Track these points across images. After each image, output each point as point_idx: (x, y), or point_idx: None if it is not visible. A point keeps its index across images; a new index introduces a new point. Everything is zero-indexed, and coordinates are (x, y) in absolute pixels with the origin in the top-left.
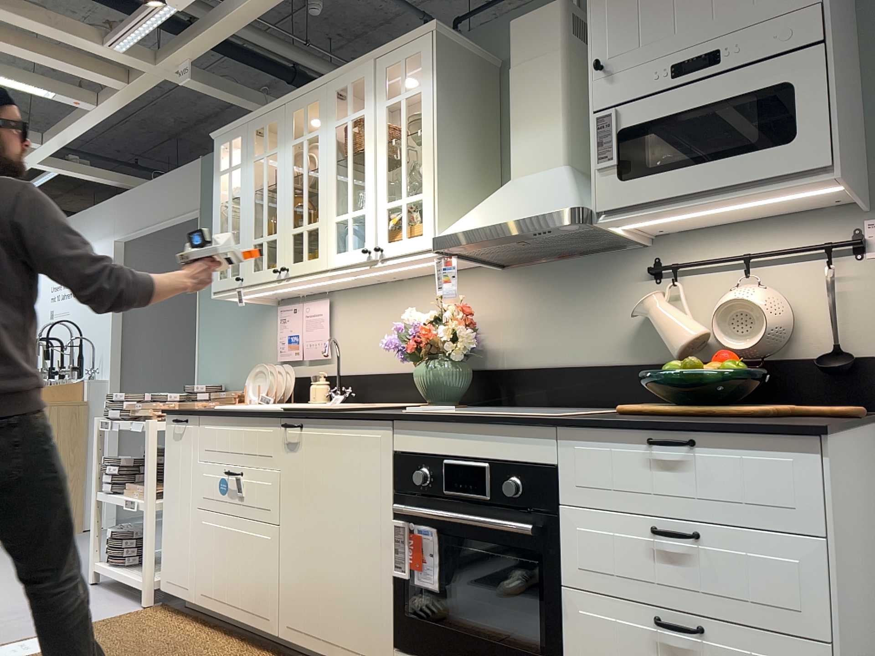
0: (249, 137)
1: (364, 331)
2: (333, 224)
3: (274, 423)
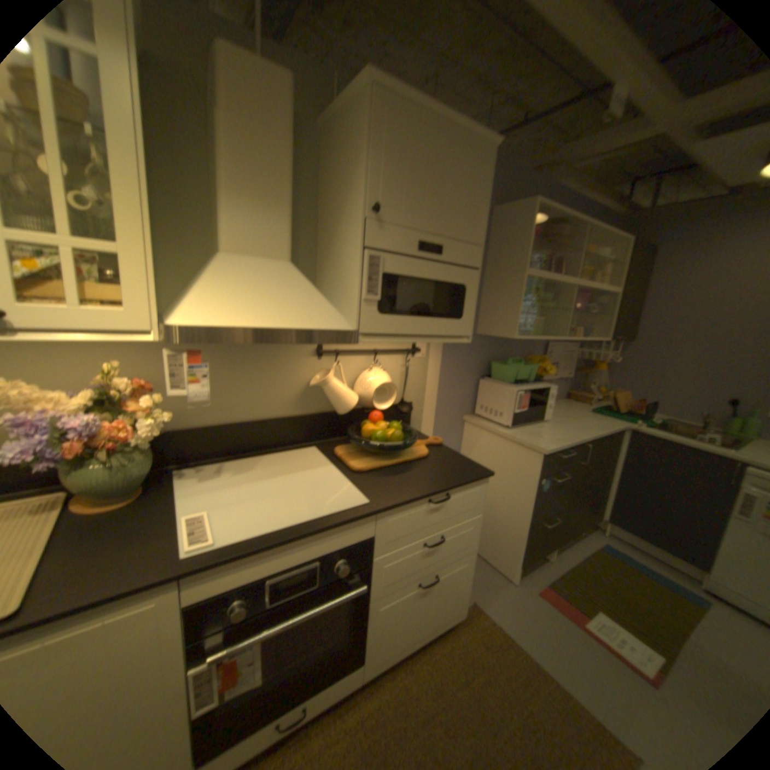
0: None
1: None
2: None
3: None
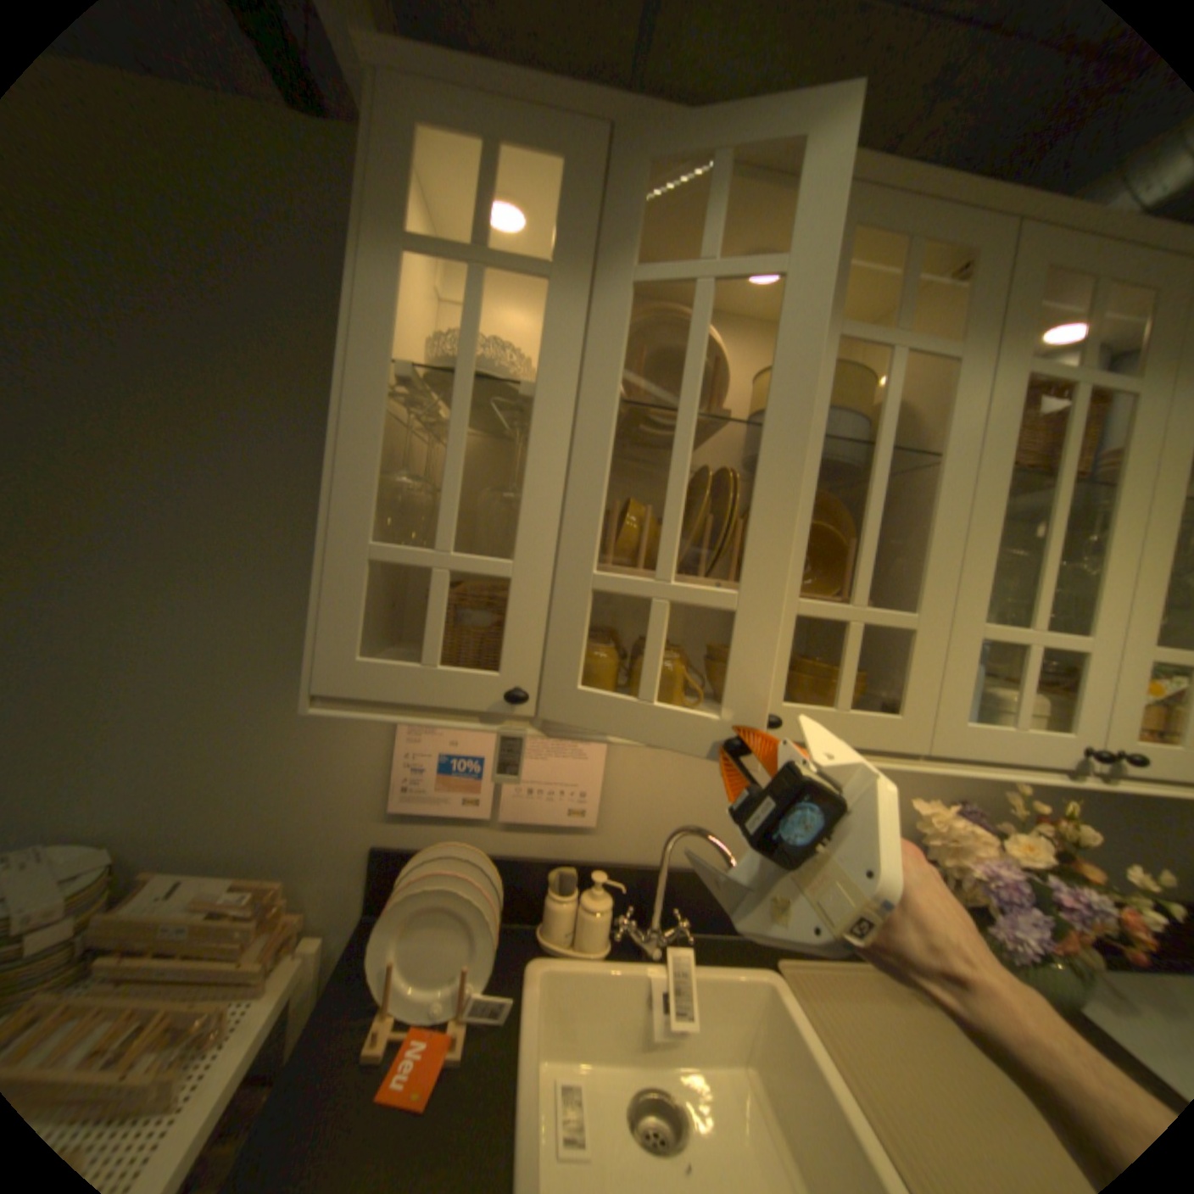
0: (616, 177)
1: (704, 780)
2: (978, 643)
3: None
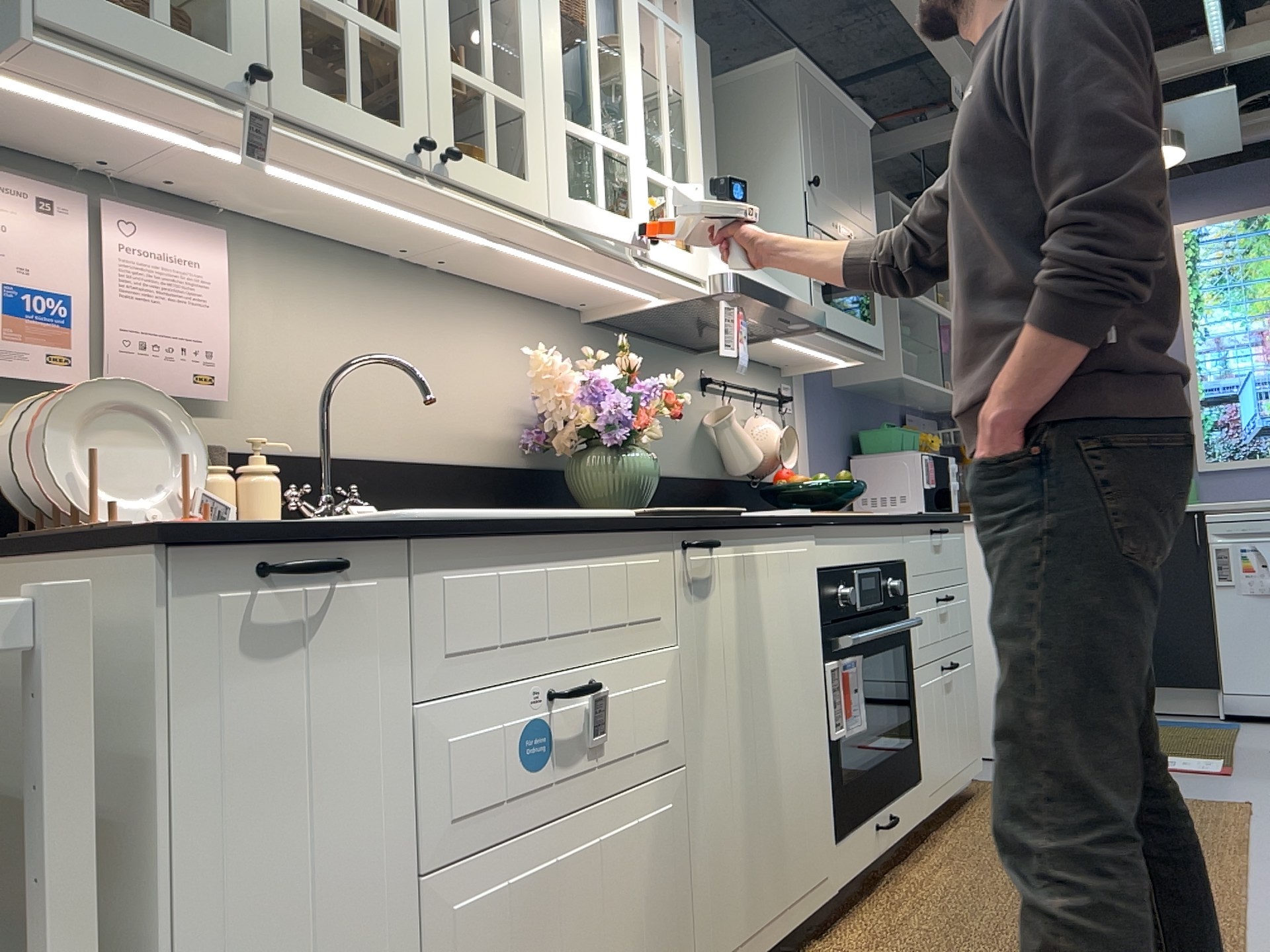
0: None
1: (333, 353)
2: (560, 135)
3: (661, 544)
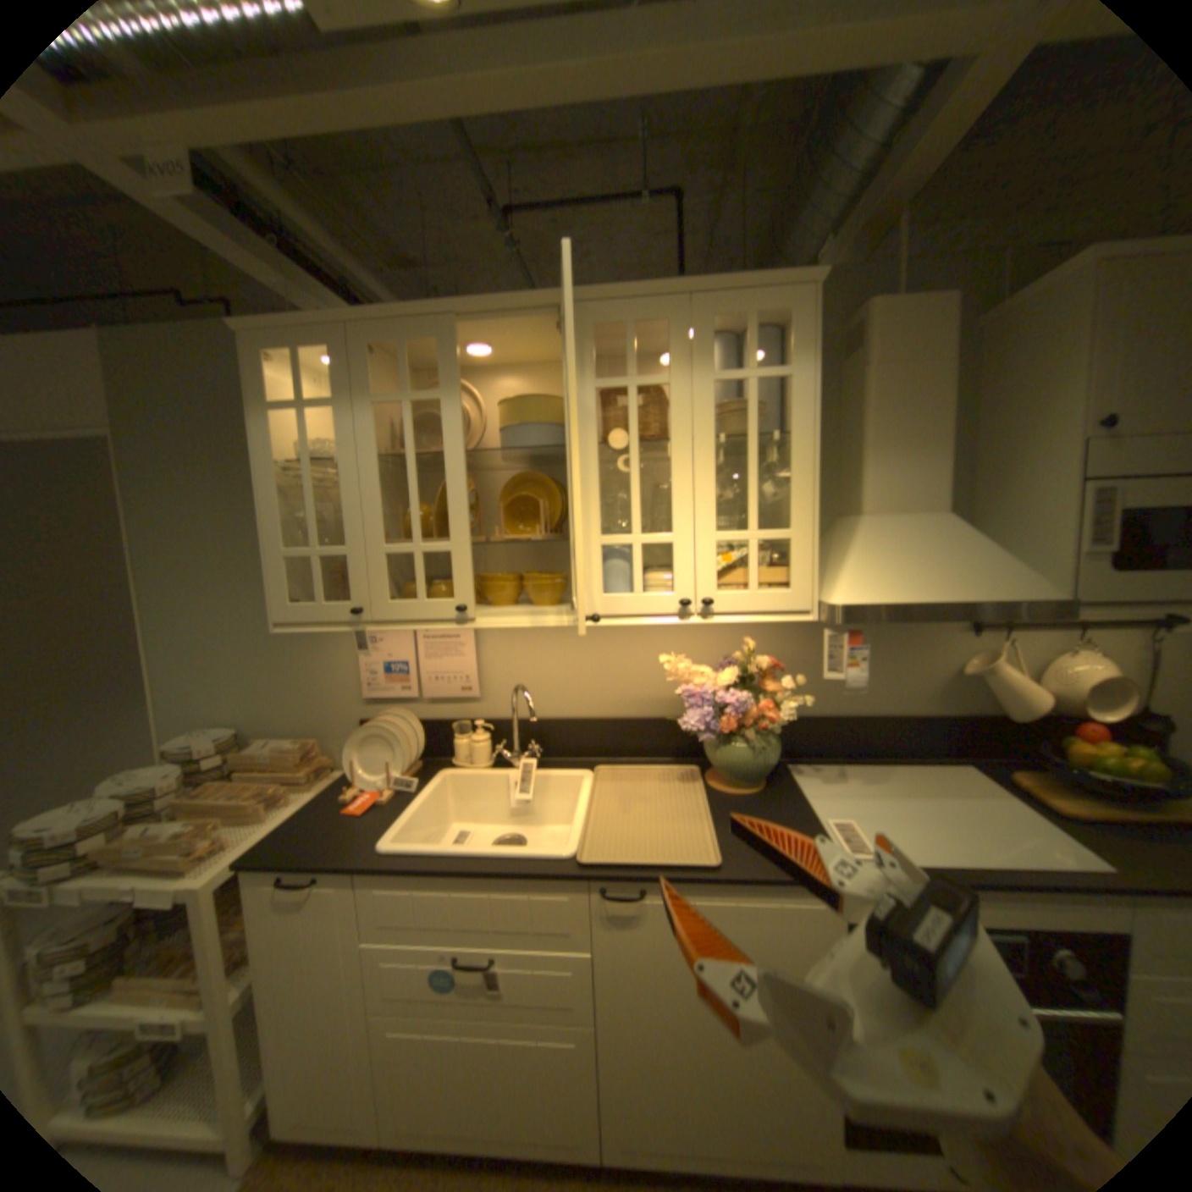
0: (351, 350)
1: (543, 662)
2: (597, 549)
3: (573, 888)
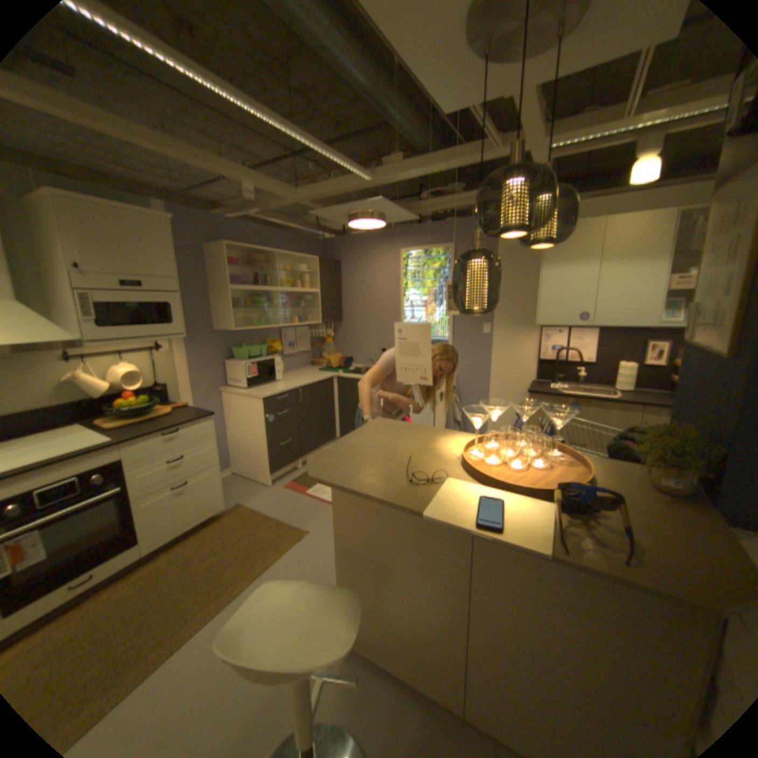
0: None
1: None
2: None
3: None
